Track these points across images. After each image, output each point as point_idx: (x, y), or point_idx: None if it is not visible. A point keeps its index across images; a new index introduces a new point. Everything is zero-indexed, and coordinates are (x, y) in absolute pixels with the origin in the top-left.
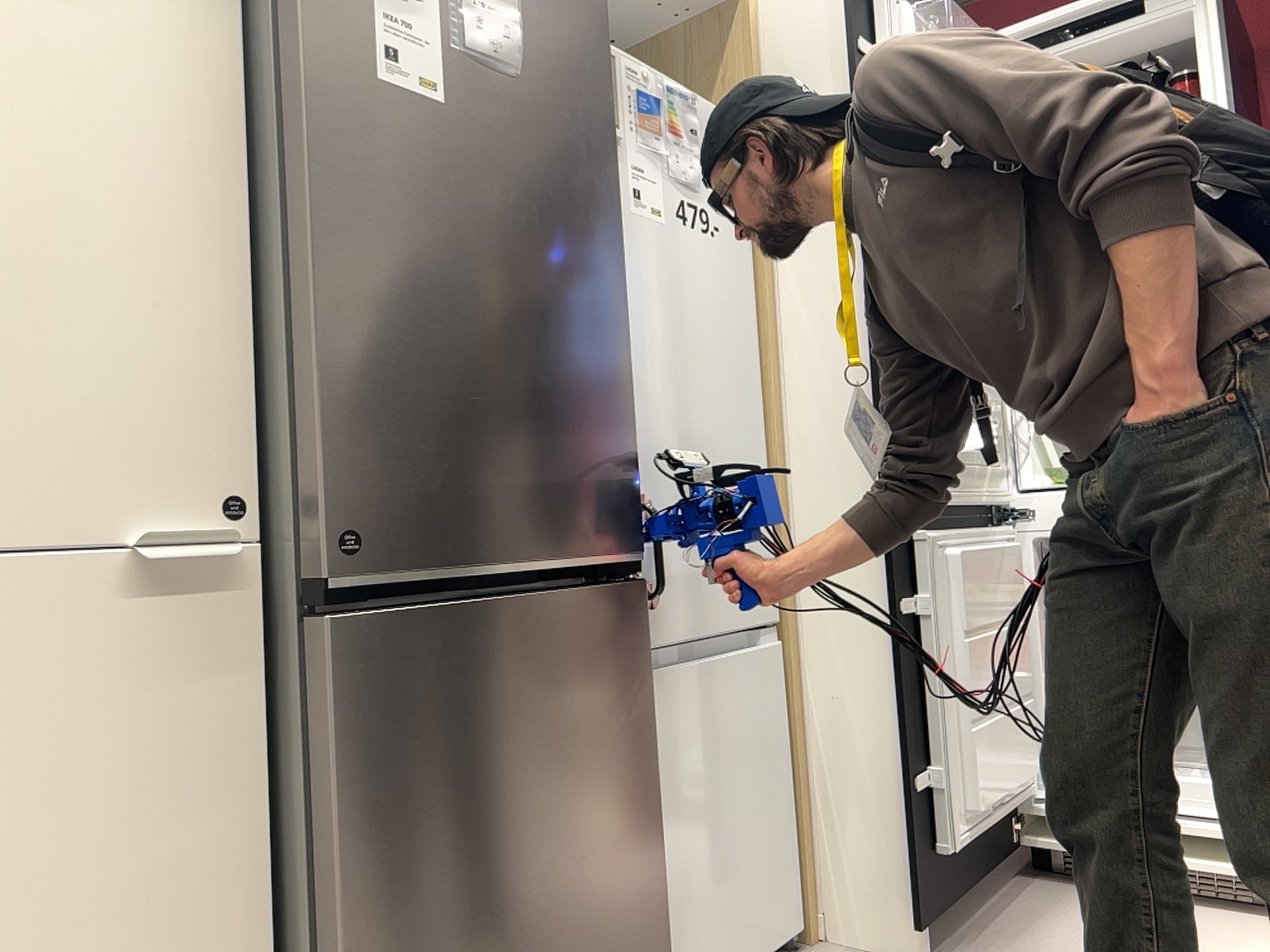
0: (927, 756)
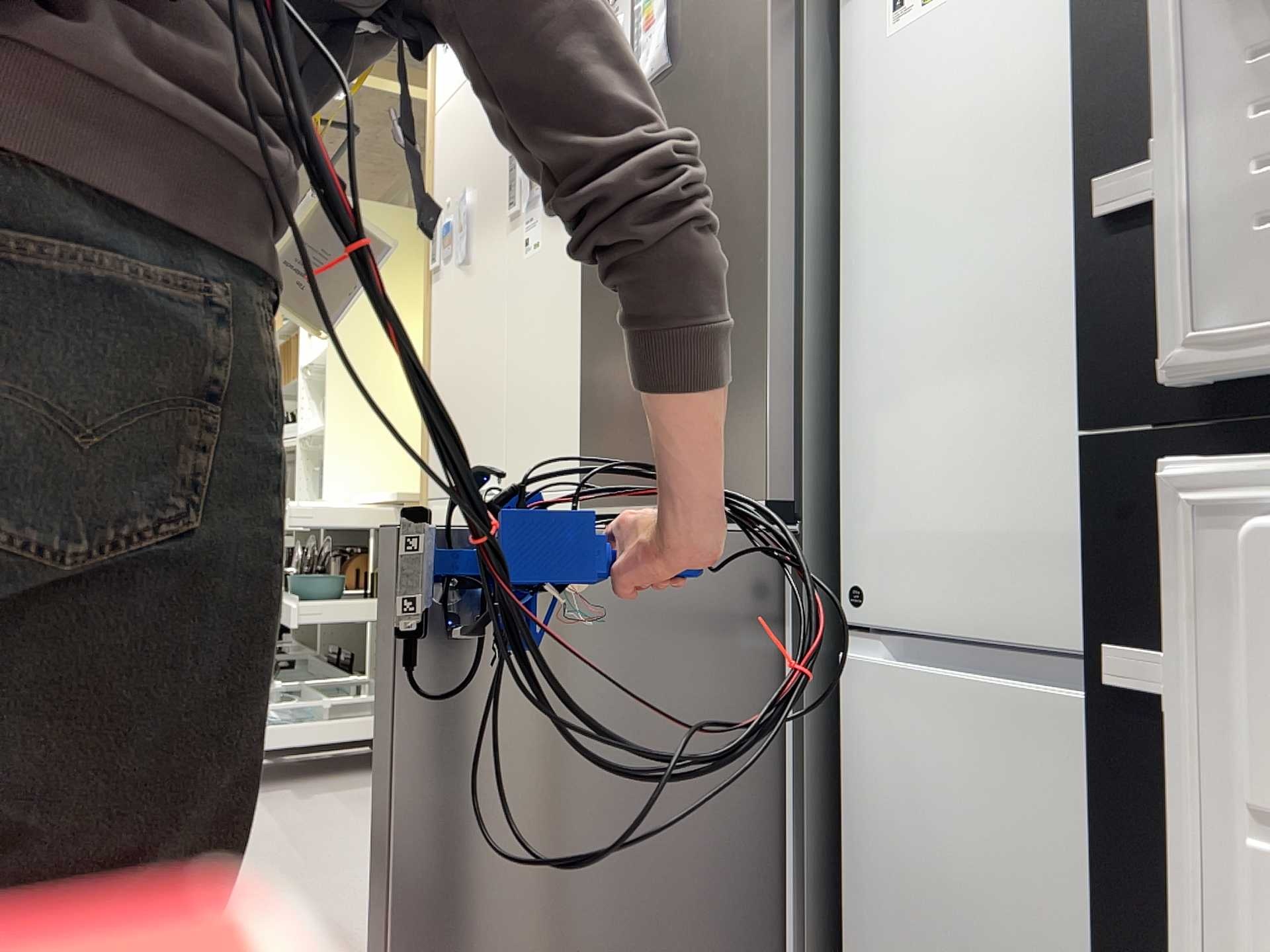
0: None
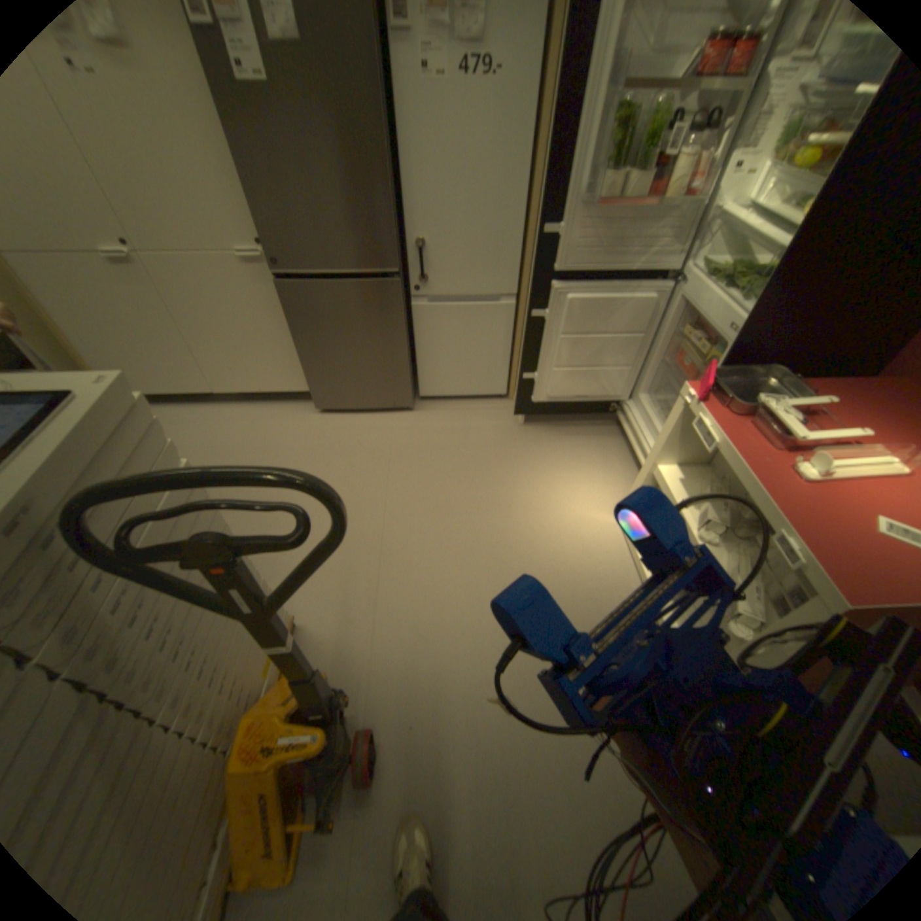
0: (534, 369)
